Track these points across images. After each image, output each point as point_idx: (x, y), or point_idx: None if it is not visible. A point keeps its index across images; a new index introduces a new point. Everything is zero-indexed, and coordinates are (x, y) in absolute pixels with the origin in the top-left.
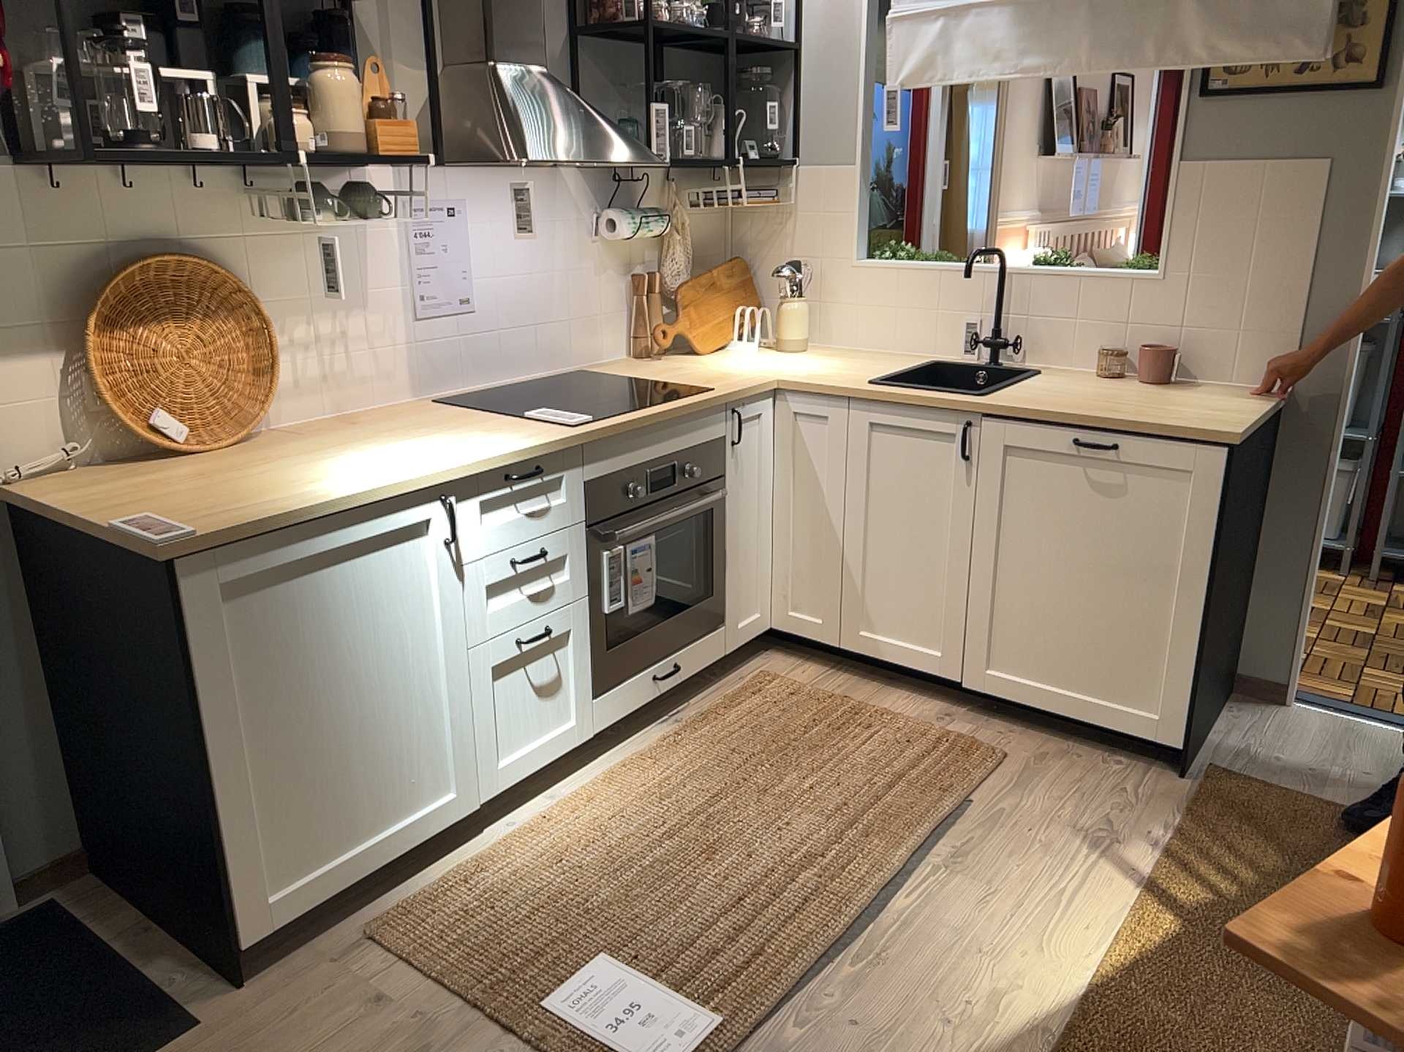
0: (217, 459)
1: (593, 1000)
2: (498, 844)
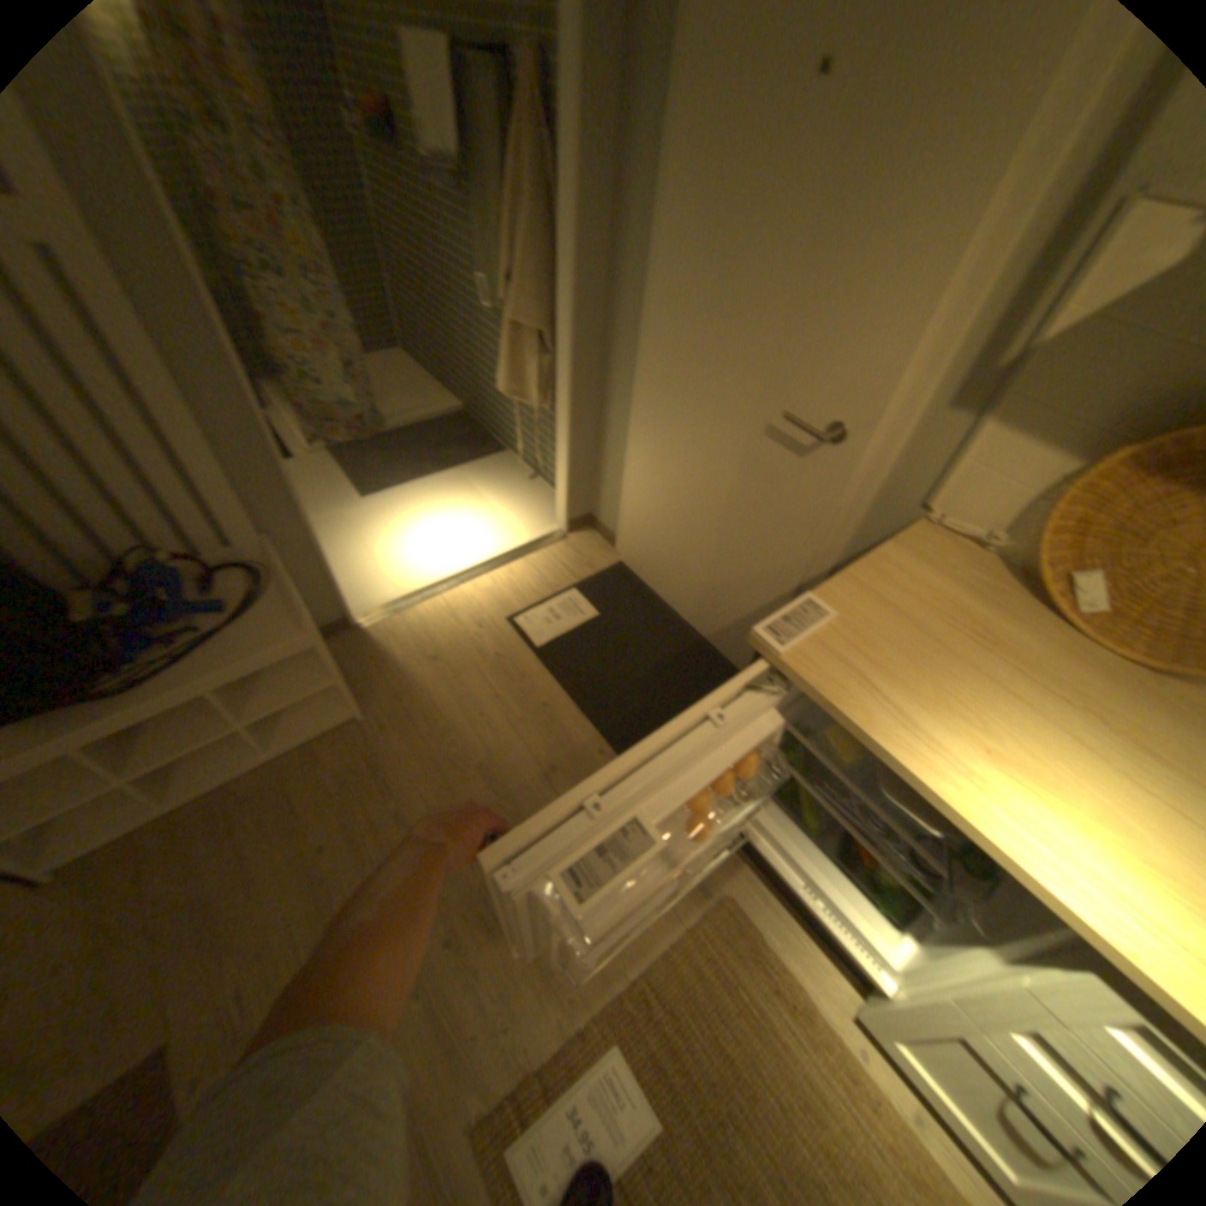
0: (1077, 649)
1: (606, 1106)
2: (833, 1034)
